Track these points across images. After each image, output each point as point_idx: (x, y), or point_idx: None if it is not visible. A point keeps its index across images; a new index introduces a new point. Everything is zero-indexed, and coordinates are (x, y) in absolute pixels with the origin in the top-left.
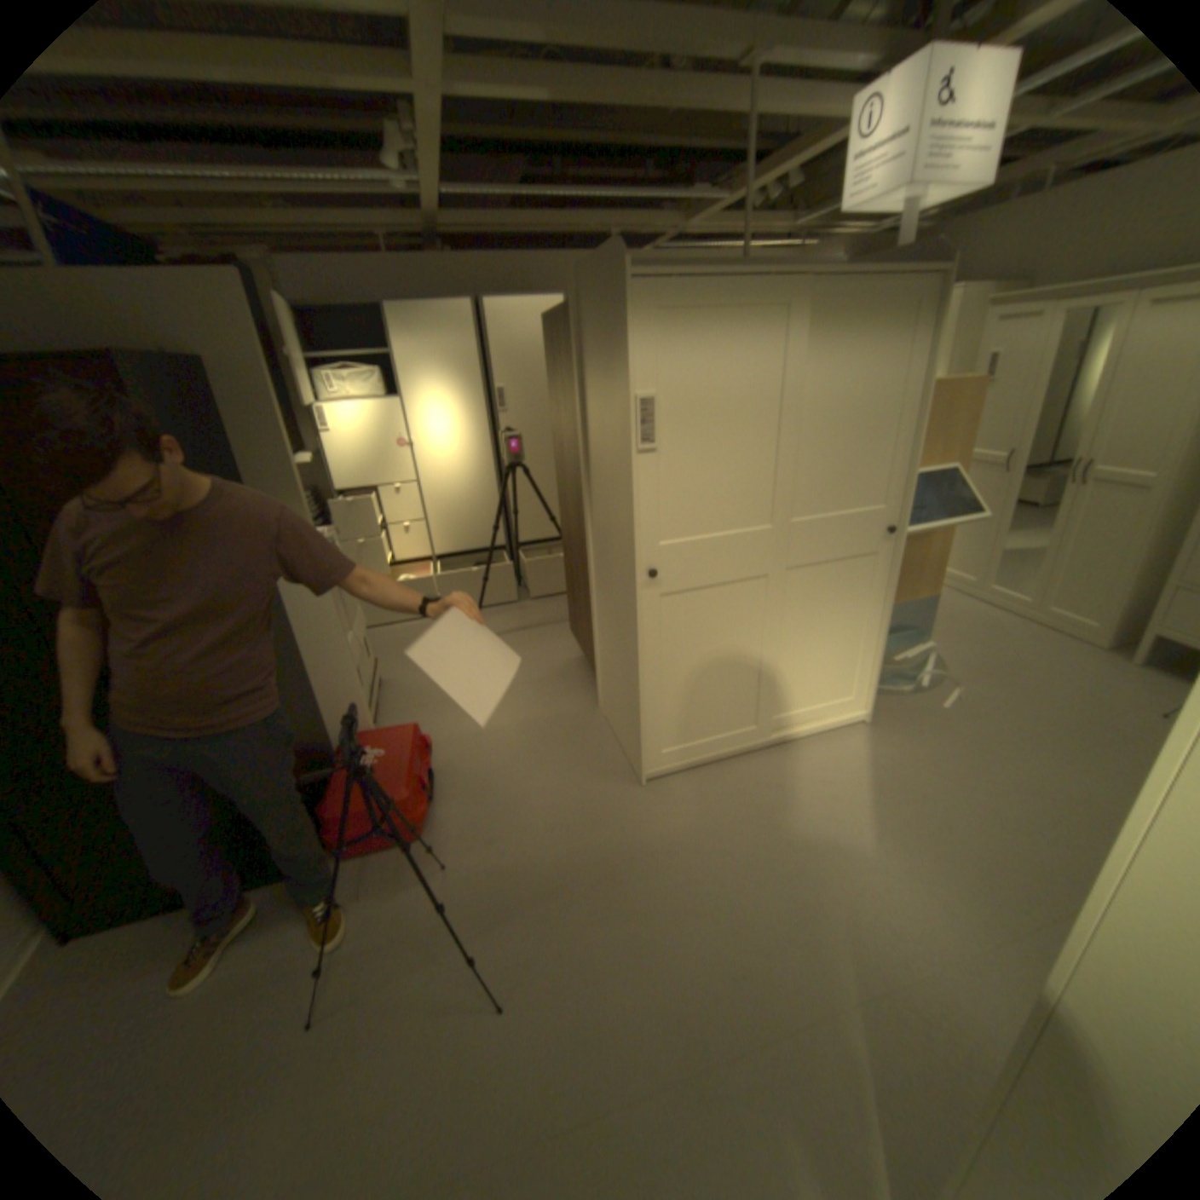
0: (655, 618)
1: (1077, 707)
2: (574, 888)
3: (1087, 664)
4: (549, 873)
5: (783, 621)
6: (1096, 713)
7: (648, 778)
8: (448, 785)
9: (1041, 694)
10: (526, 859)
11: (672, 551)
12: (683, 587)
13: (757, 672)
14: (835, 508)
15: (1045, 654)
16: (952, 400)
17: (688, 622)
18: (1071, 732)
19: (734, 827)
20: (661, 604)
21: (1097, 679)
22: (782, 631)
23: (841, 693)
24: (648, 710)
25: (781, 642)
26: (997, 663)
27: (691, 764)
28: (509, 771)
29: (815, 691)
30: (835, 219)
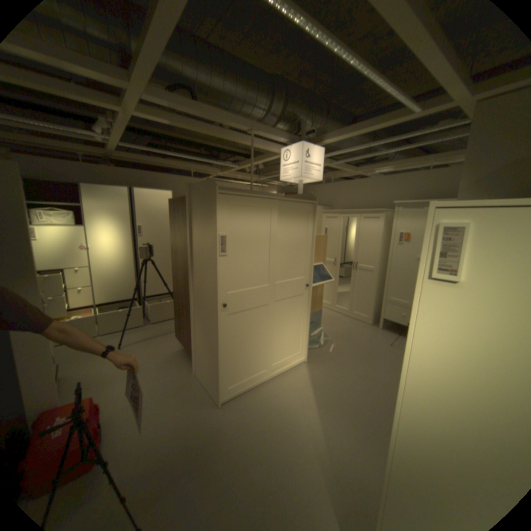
0: (225, 325)
1: (368, 346)
2: (190, 471)
3: (367, 330)
4: (175, 467)
5: (274, 322)
6: (373, 347)
7: (221, 403)
8: (109, 432)
9: (357, 343)
10: (161, 463)
11: (232, 295)
12: (236, 311)
13: (265, 345)
14: (289, 278)
15: (355, 328)
16: (318, 242)
17: (238, 326)
18: (368, 355)
19: (263, 418)
20: (228, 318)
21: (371, 335)
22: (273, 327)
23: (295, 351)
24: (222, 368)
25: (273, 331)
26: (342, 333)
27: (240, 392)
28: (146, 416)
29: (286, 351)
30: (272, 180)
